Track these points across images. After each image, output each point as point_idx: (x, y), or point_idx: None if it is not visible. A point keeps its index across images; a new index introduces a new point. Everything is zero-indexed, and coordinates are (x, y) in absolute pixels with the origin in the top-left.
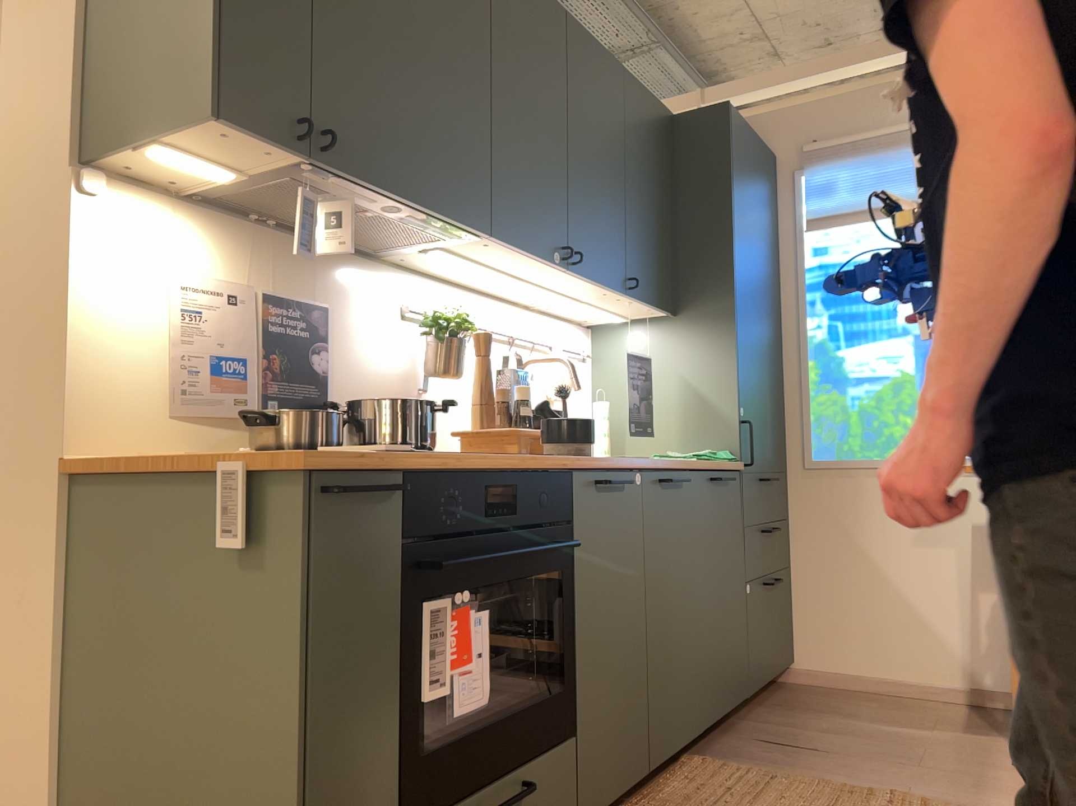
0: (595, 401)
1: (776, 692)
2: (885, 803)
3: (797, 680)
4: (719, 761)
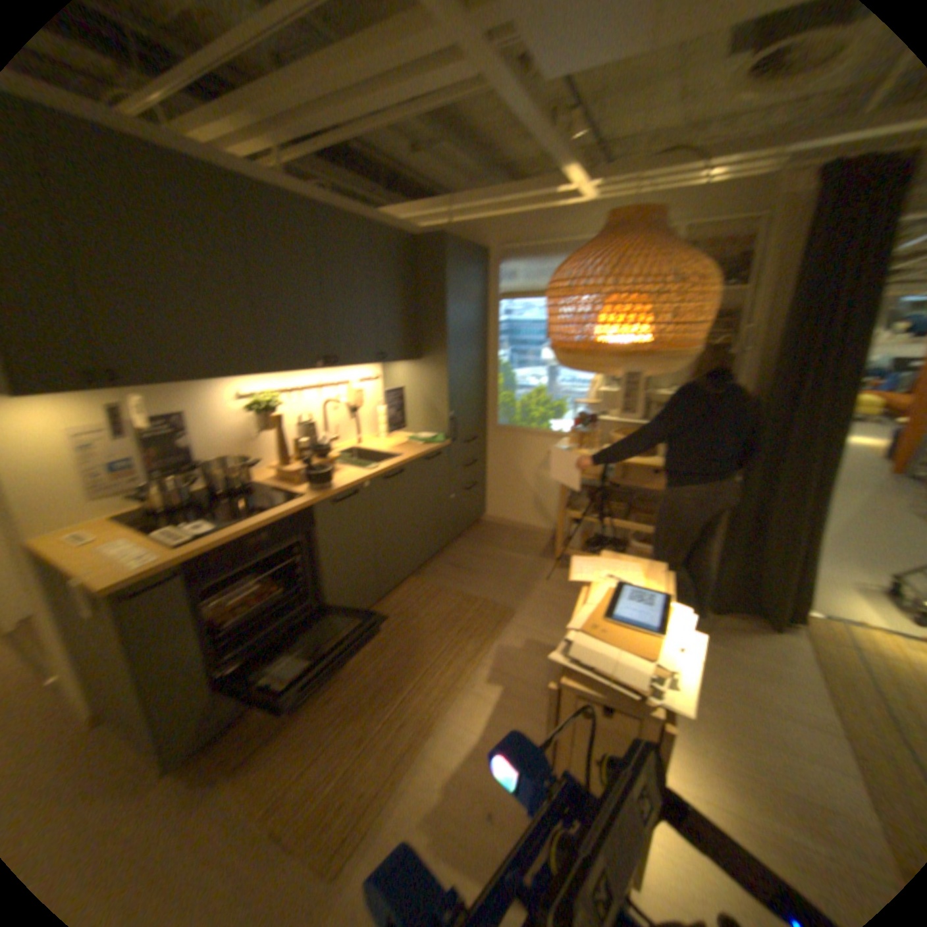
0: (377, 406)
1: (471, 529)
2: (476, 609)
3: (484, 521)
4: (422, 580)
